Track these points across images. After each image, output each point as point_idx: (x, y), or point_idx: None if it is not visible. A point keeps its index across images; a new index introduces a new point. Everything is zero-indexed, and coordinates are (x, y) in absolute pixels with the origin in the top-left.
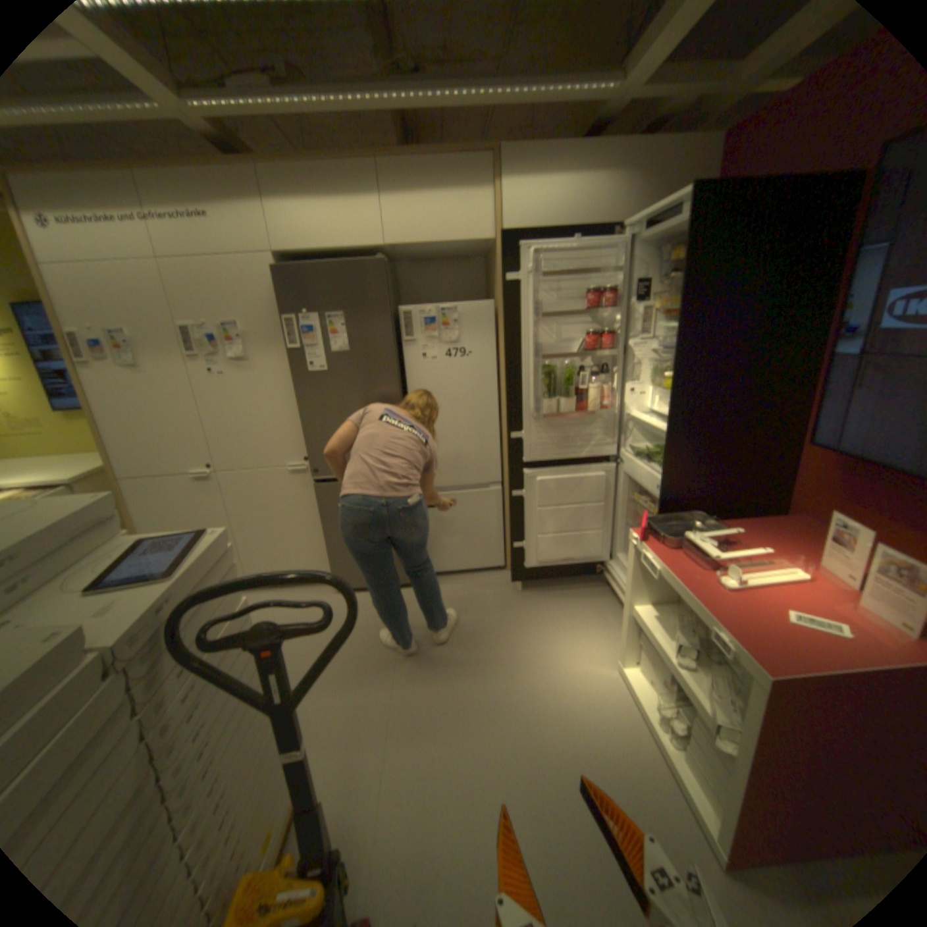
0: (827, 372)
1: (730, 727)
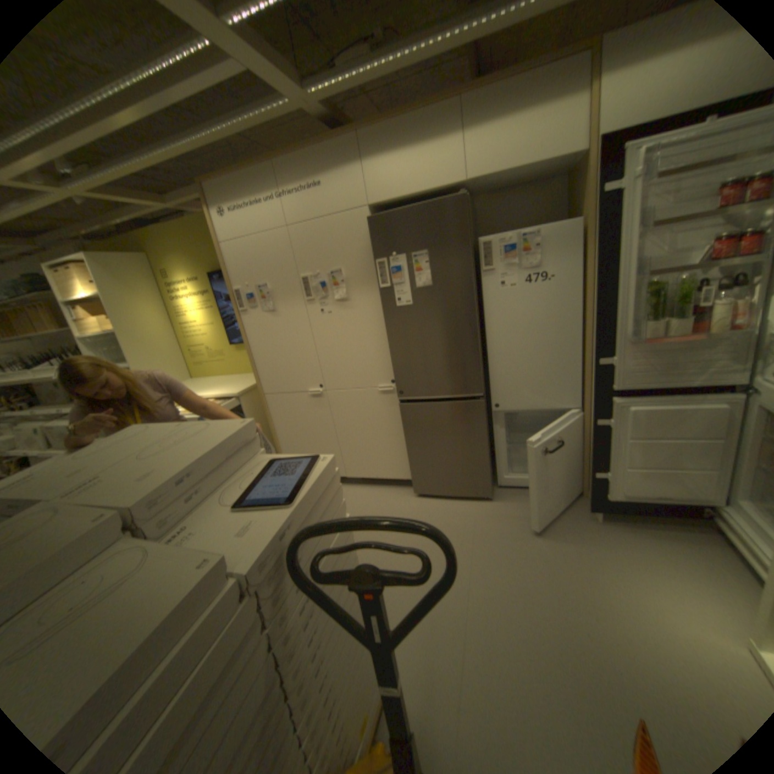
0: None
1: None
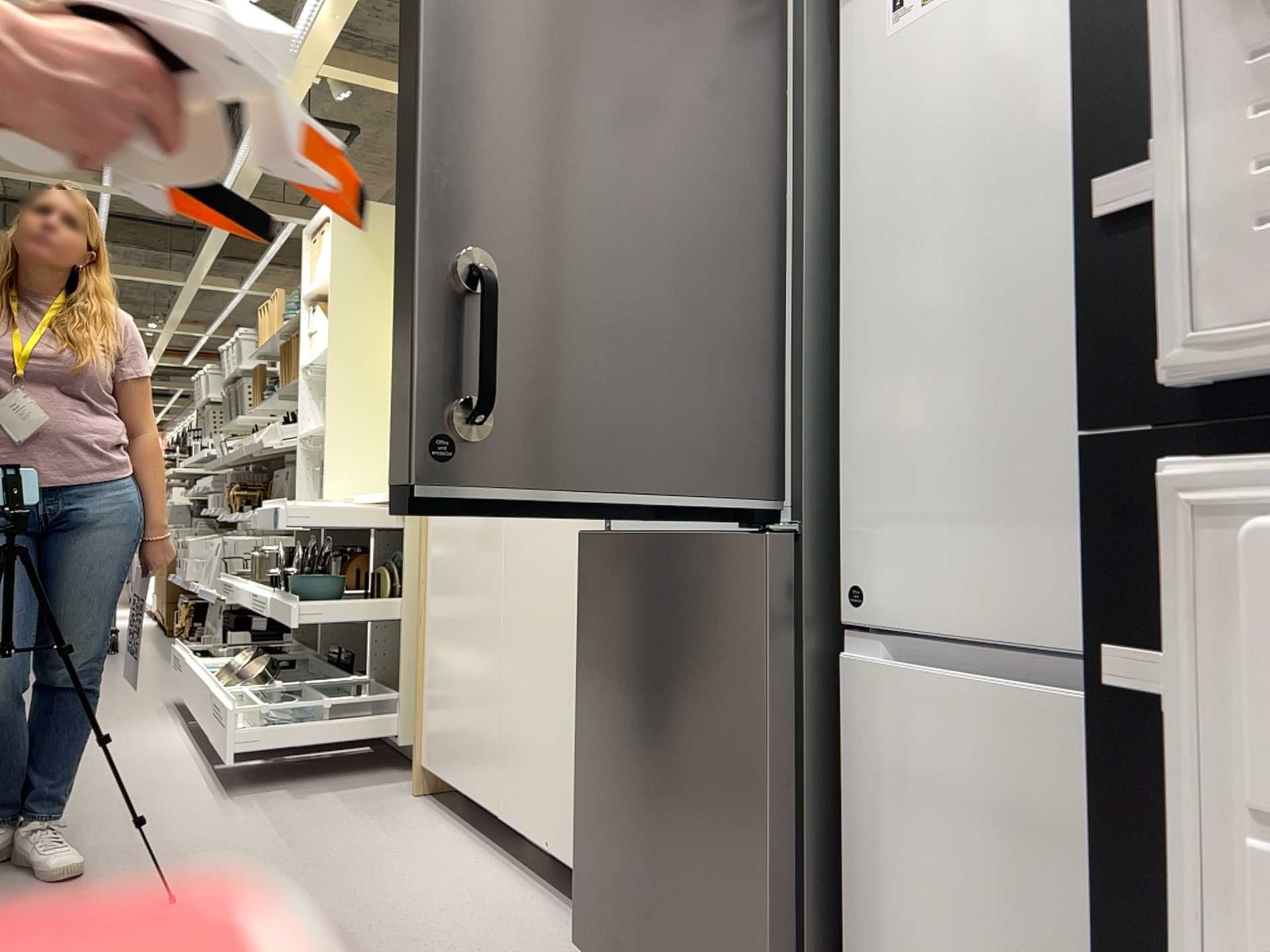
0: None
1: None
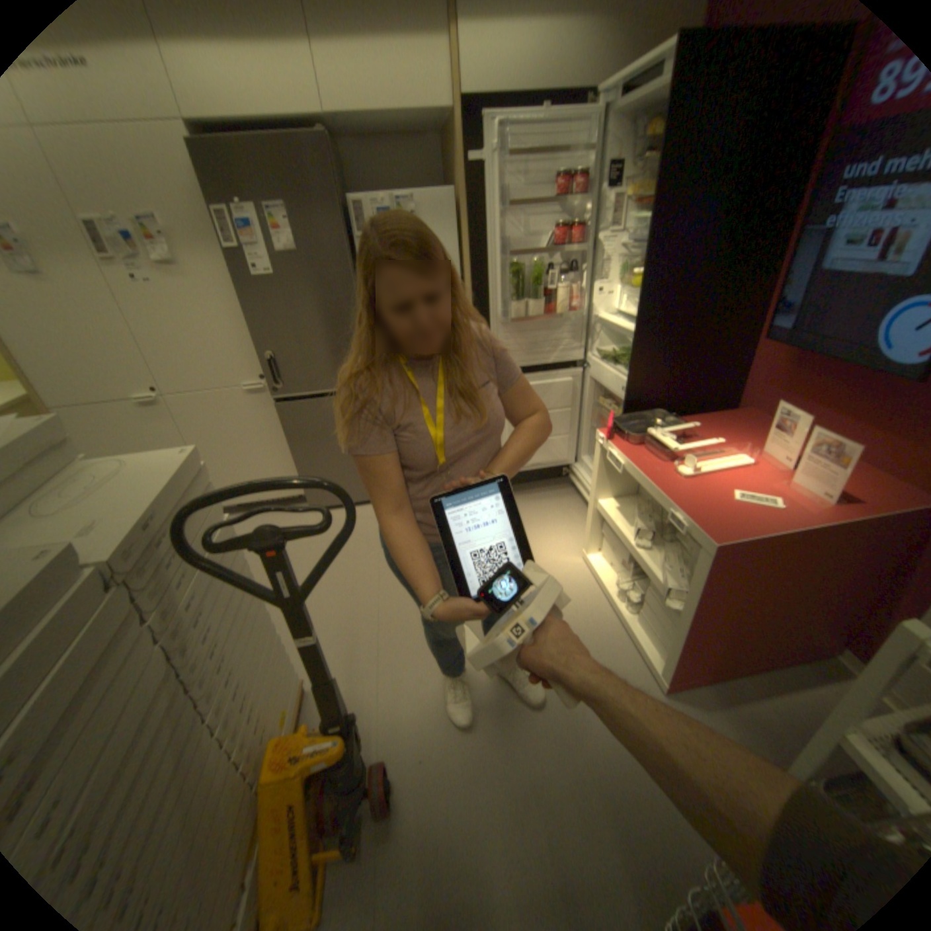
0: (789, 264)
1: (677, 589)
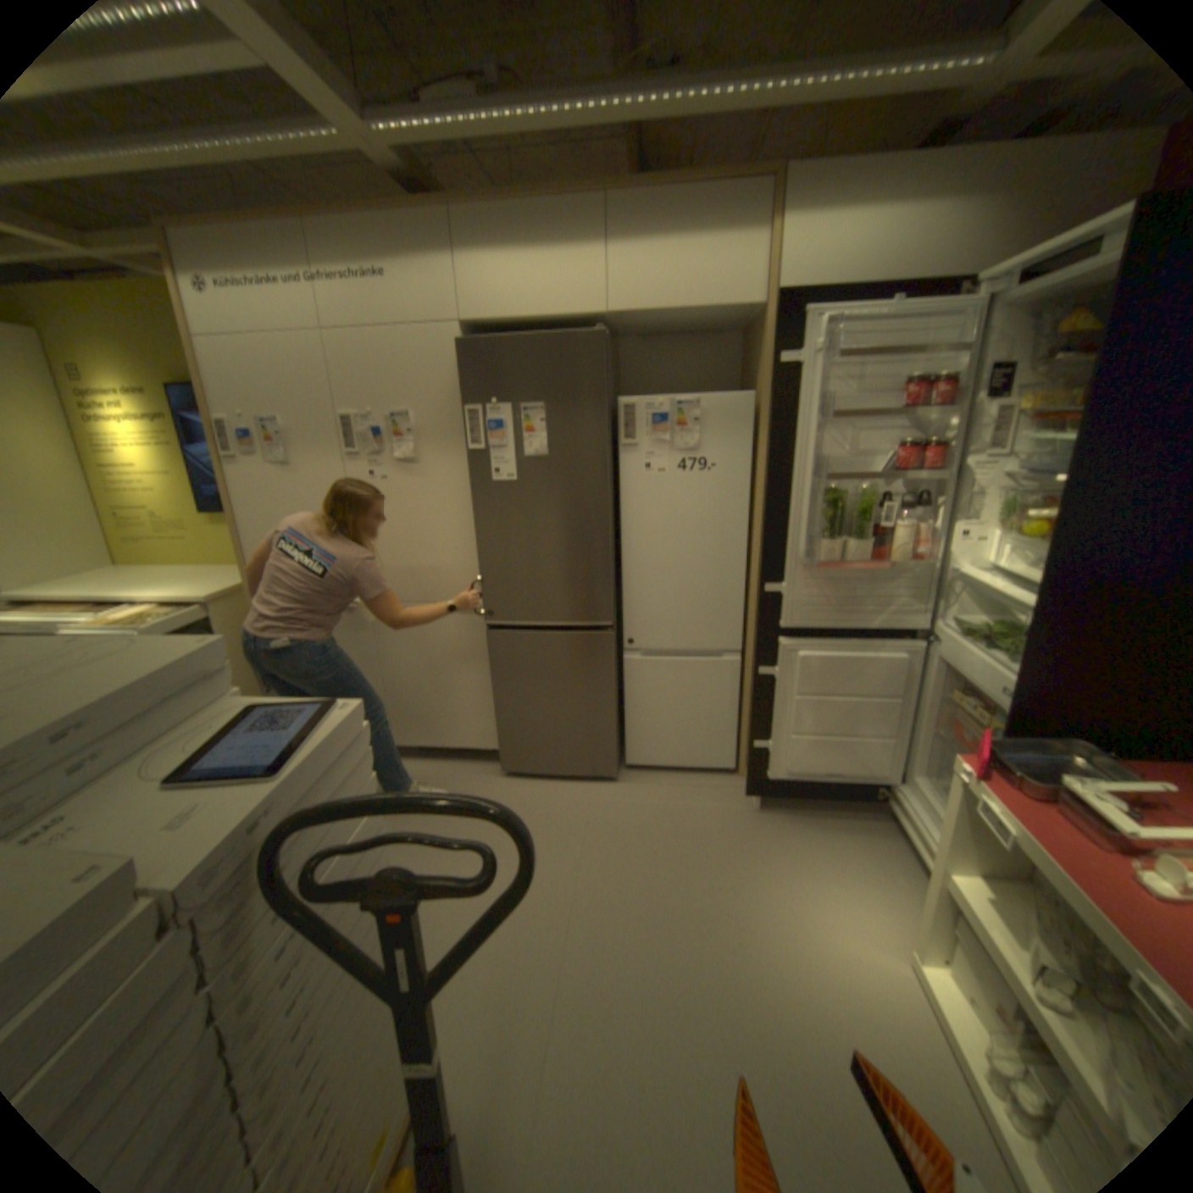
0: None
1: None
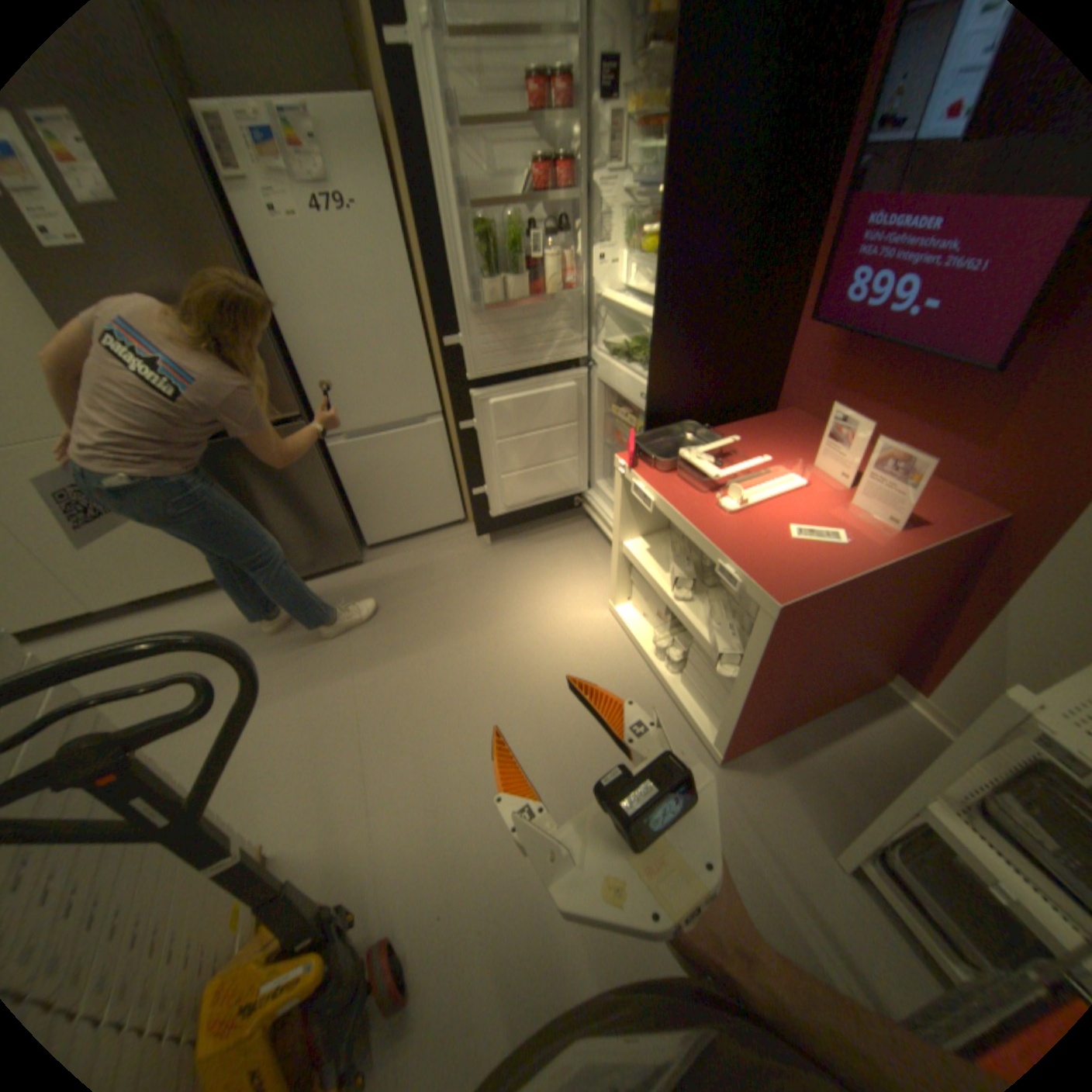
0: (836, 216)
1: (728, 649)
